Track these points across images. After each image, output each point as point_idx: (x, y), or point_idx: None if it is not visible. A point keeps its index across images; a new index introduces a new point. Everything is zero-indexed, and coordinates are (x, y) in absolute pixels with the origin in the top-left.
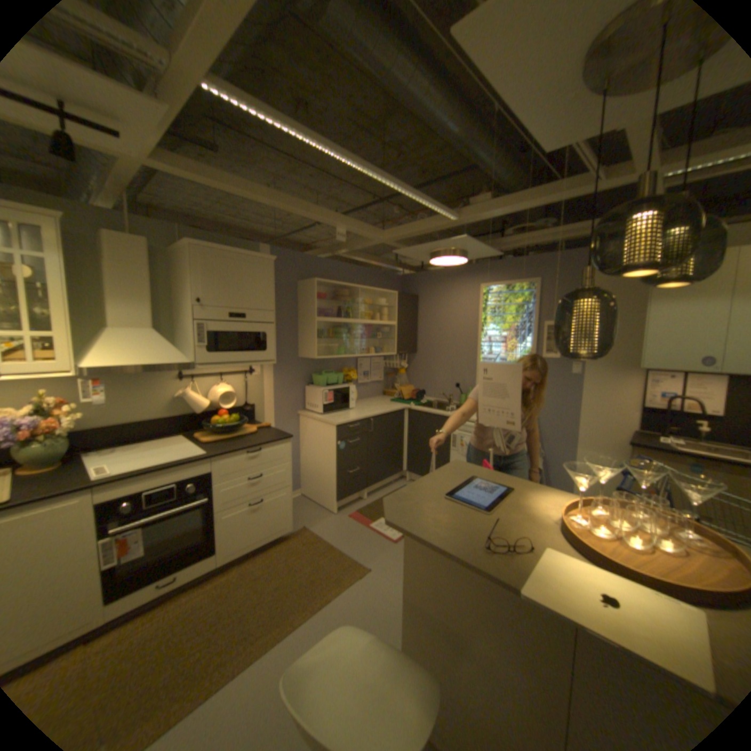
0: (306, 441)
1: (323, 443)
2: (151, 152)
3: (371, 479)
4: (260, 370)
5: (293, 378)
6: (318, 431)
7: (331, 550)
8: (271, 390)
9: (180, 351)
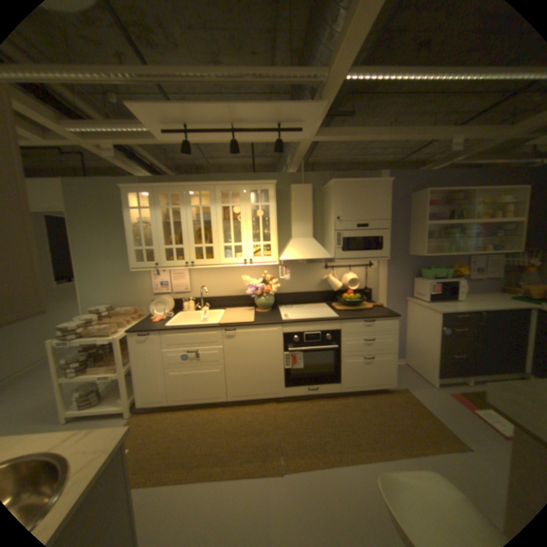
0: (412, 323)
1: (428, 327)
2: (316, 133)
3: (480, 370)
4: (377, 265)
5: (403, 271)
6: (424, 316)
7: (431, 417)
8: (384, 280)
9: (326, 251)
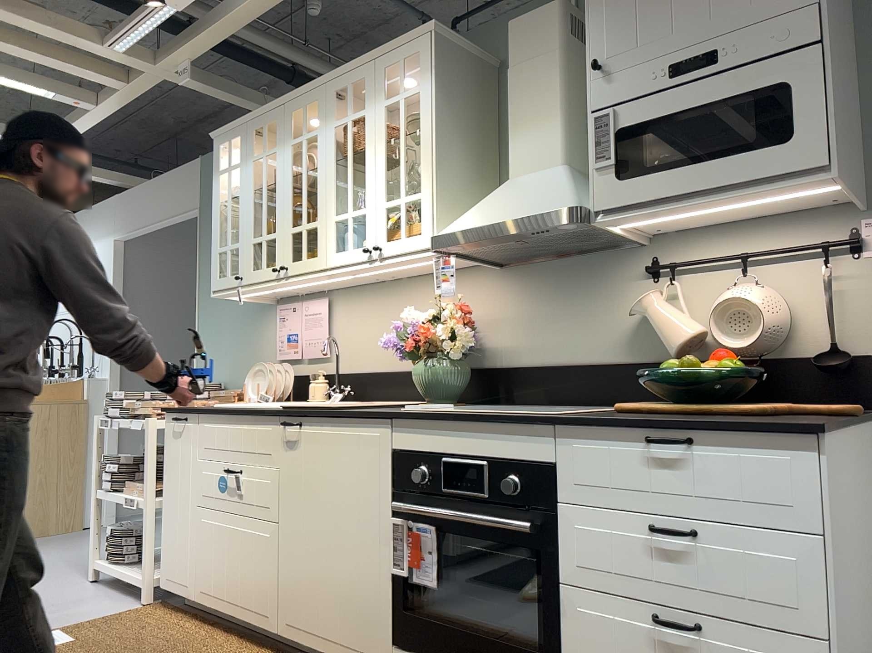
0: None
1: None
2: None
3: None
4: None
5: None
6: None
7: None
8: None
9: (569, 192)
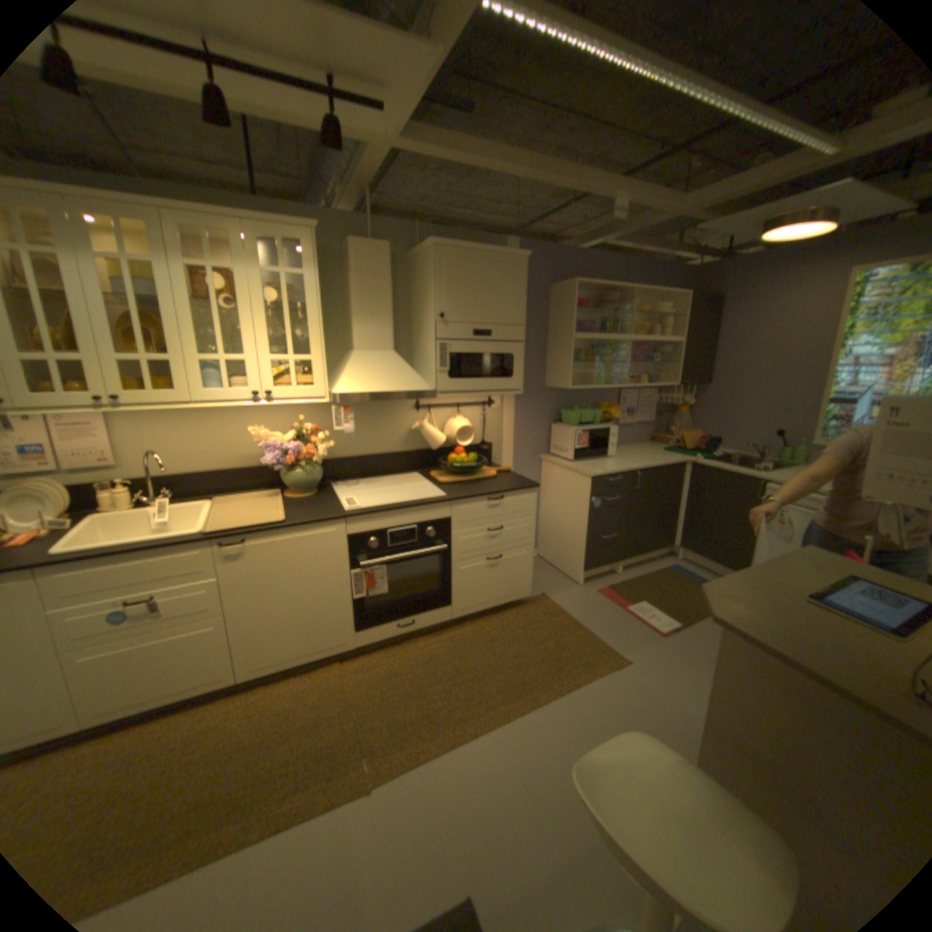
0: (548, 493)
1: (571, 497)
2: (402, 128)
3: (630, 551)
4: (499, 403)
5: (536, 413)
6: (566, 482)
7: (578, 628)
8: (510, 428)
9: (420, 378)
